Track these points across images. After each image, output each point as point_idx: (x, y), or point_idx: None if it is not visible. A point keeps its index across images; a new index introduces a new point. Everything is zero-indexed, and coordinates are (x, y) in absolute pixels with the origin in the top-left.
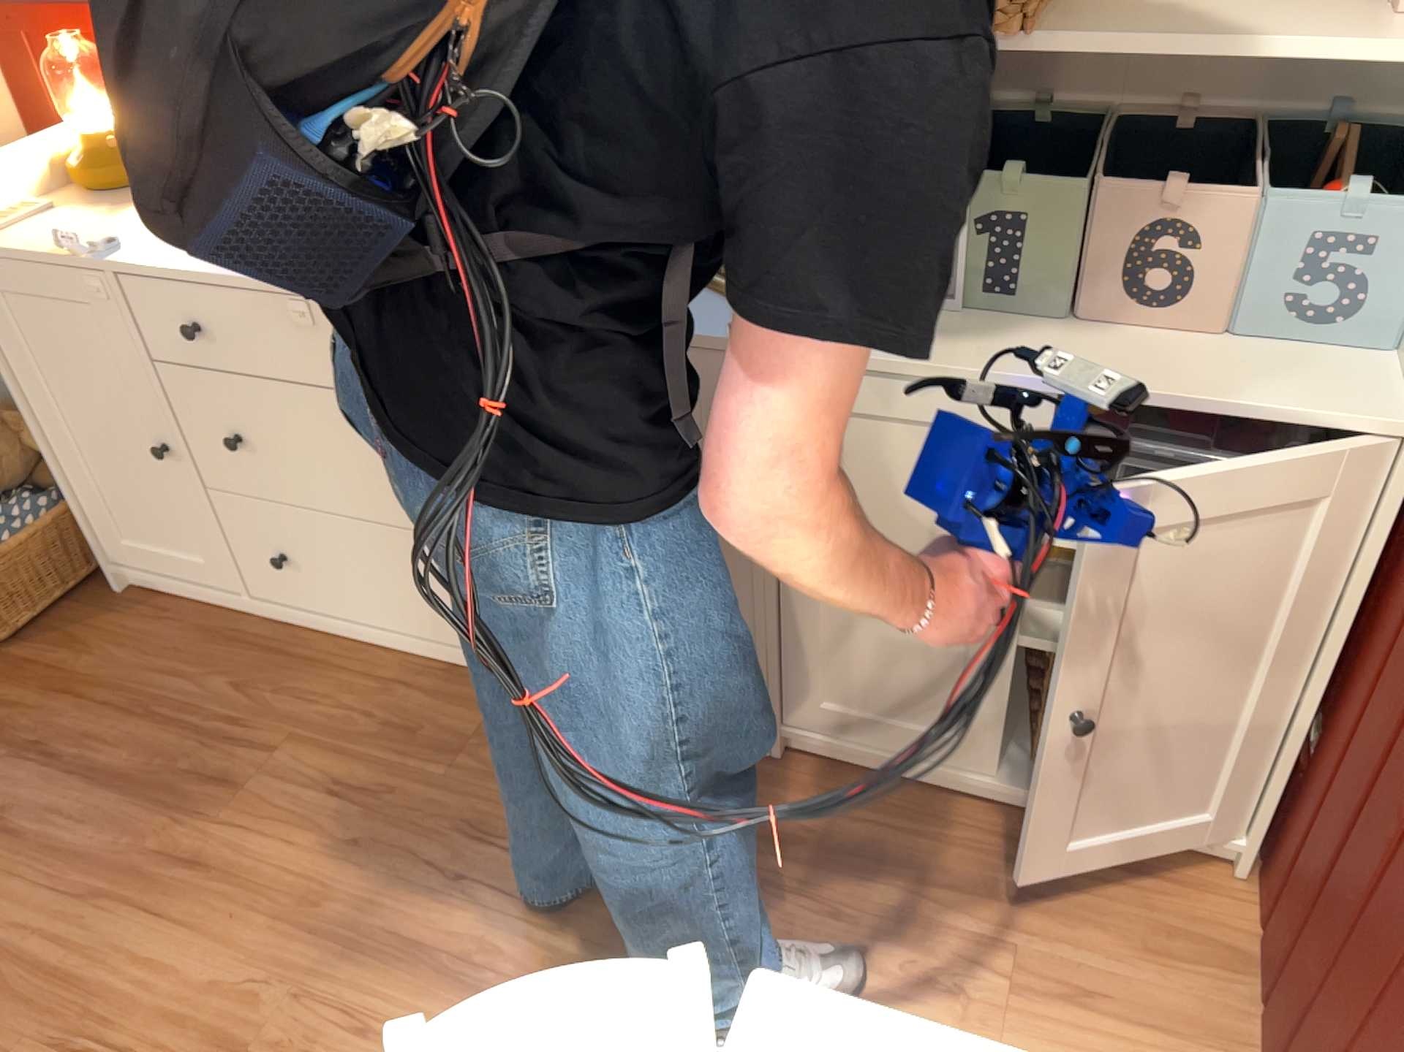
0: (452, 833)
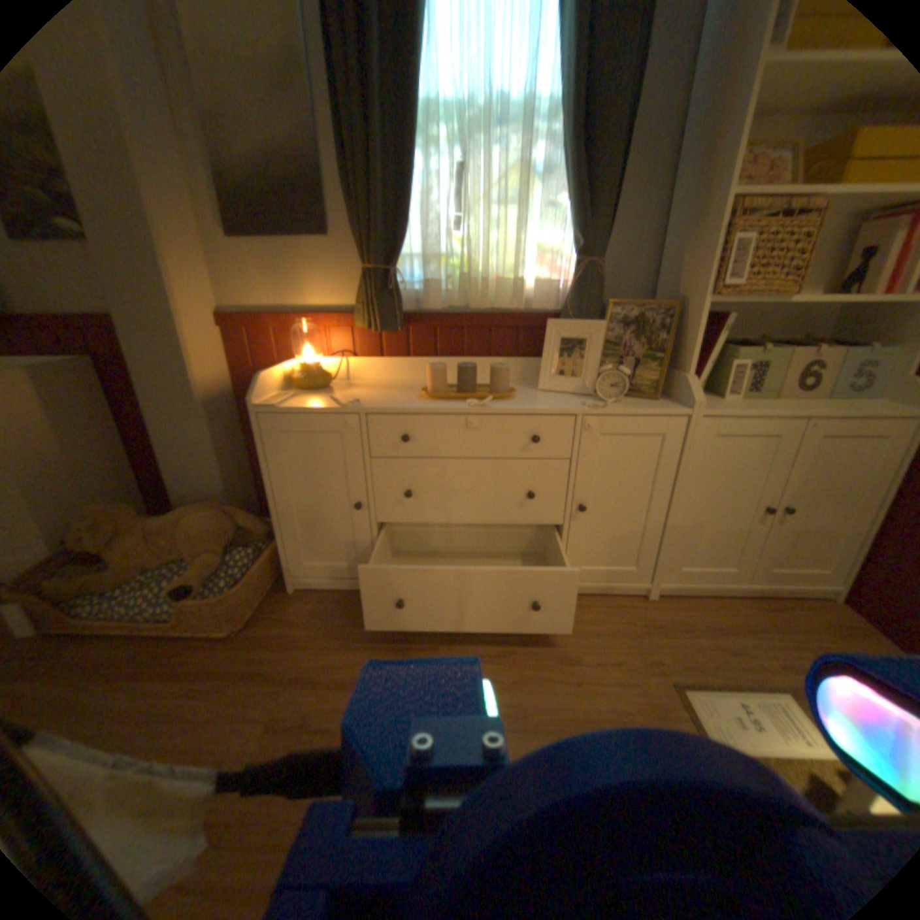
0: (557, 670)
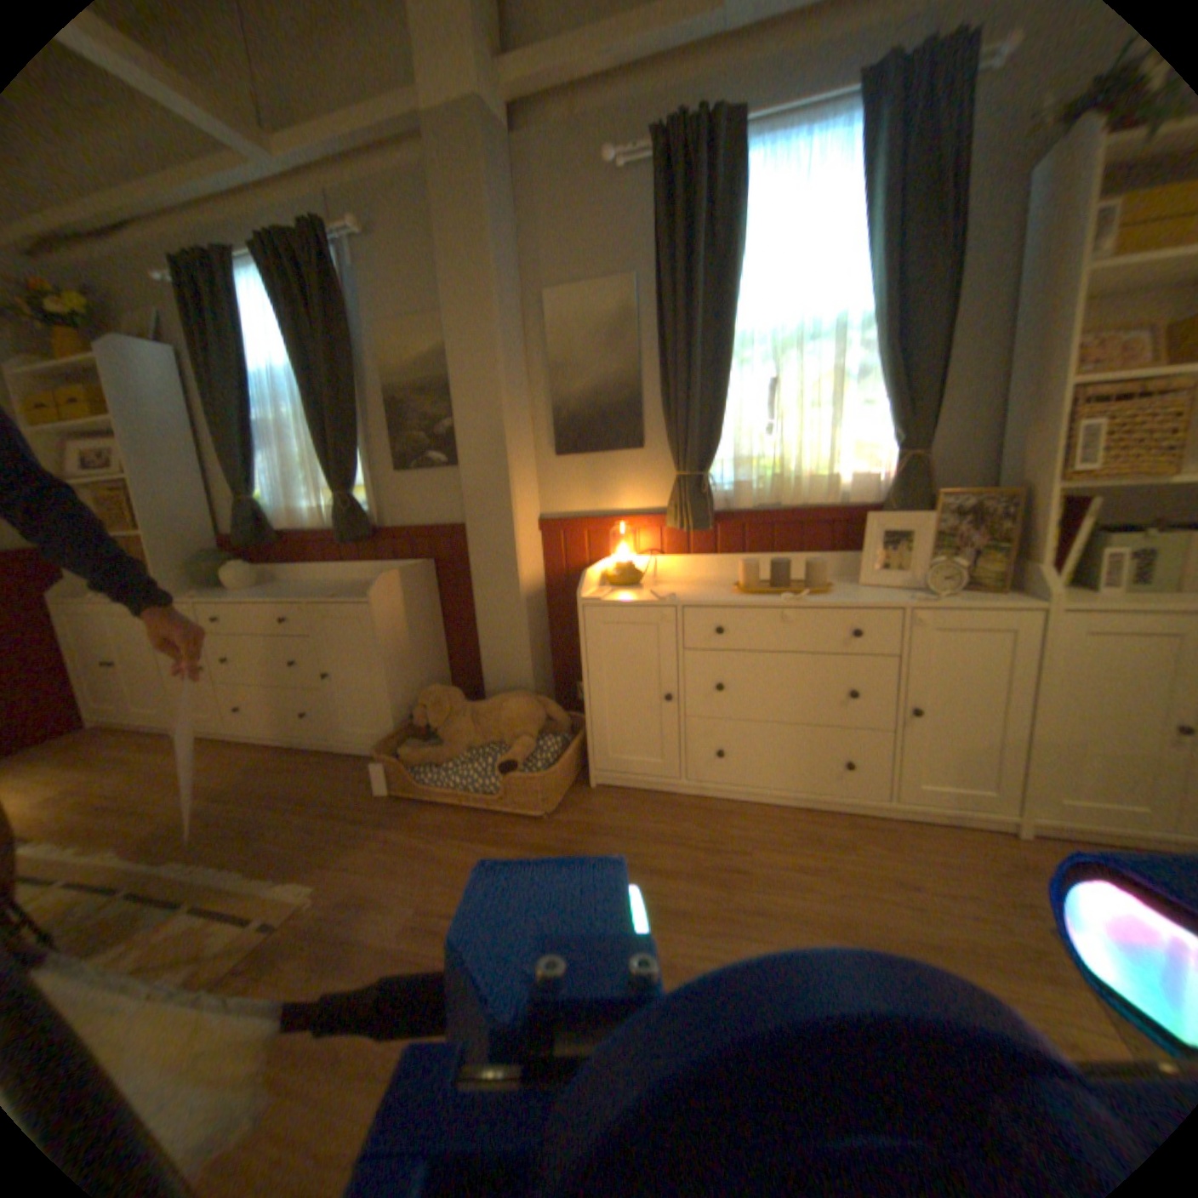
0: (894, 893)
